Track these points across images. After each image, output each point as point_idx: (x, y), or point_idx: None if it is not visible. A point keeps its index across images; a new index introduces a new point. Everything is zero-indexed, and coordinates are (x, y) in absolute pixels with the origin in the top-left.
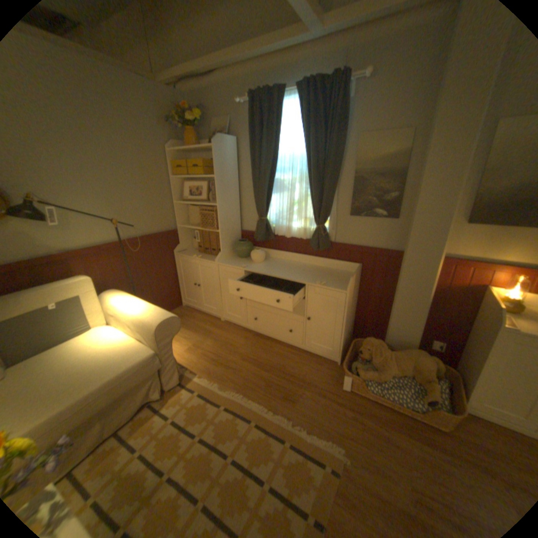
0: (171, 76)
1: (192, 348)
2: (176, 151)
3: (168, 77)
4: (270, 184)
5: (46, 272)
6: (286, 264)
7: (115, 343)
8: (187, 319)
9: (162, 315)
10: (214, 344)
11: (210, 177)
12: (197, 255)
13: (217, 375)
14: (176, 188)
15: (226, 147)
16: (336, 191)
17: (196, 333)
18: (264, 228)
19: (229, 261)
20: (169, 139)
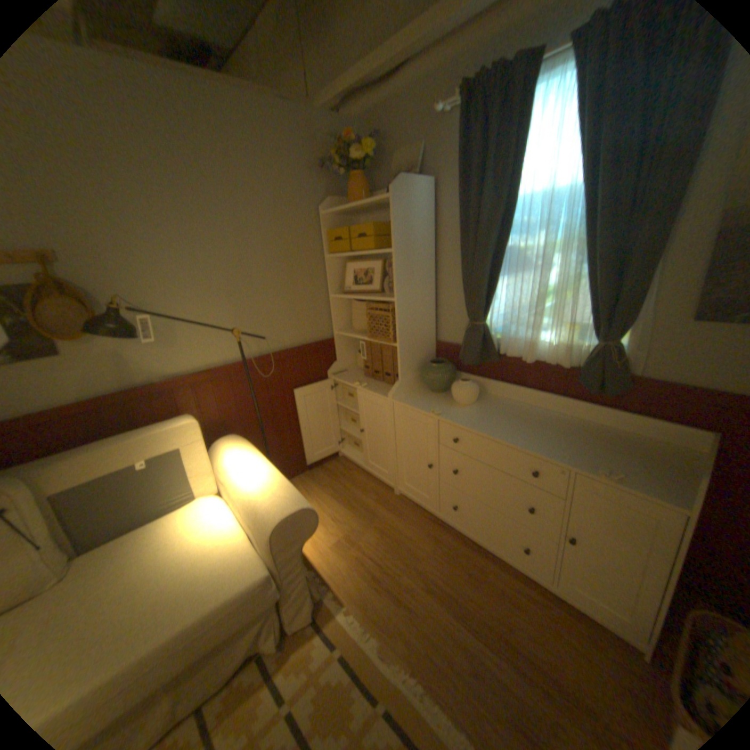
0: (334, 93)
1: (344, 545)
2: (337, 214)
3: (330, 96)
4: (498, 258)
5: (144, 408)
6: (523, 413)
7: (216, 539)
8: (342, 482)
9: (287, 503)
10: (379, 543)
11: (387, 252)
12: (362, 380)
13: (380, 618)
14: (335, 273)
15: (417, 196)
16: (660, 265)
17: (353, 513)
18: (481, 341)
19: (412, 398)
20: (327, 195)
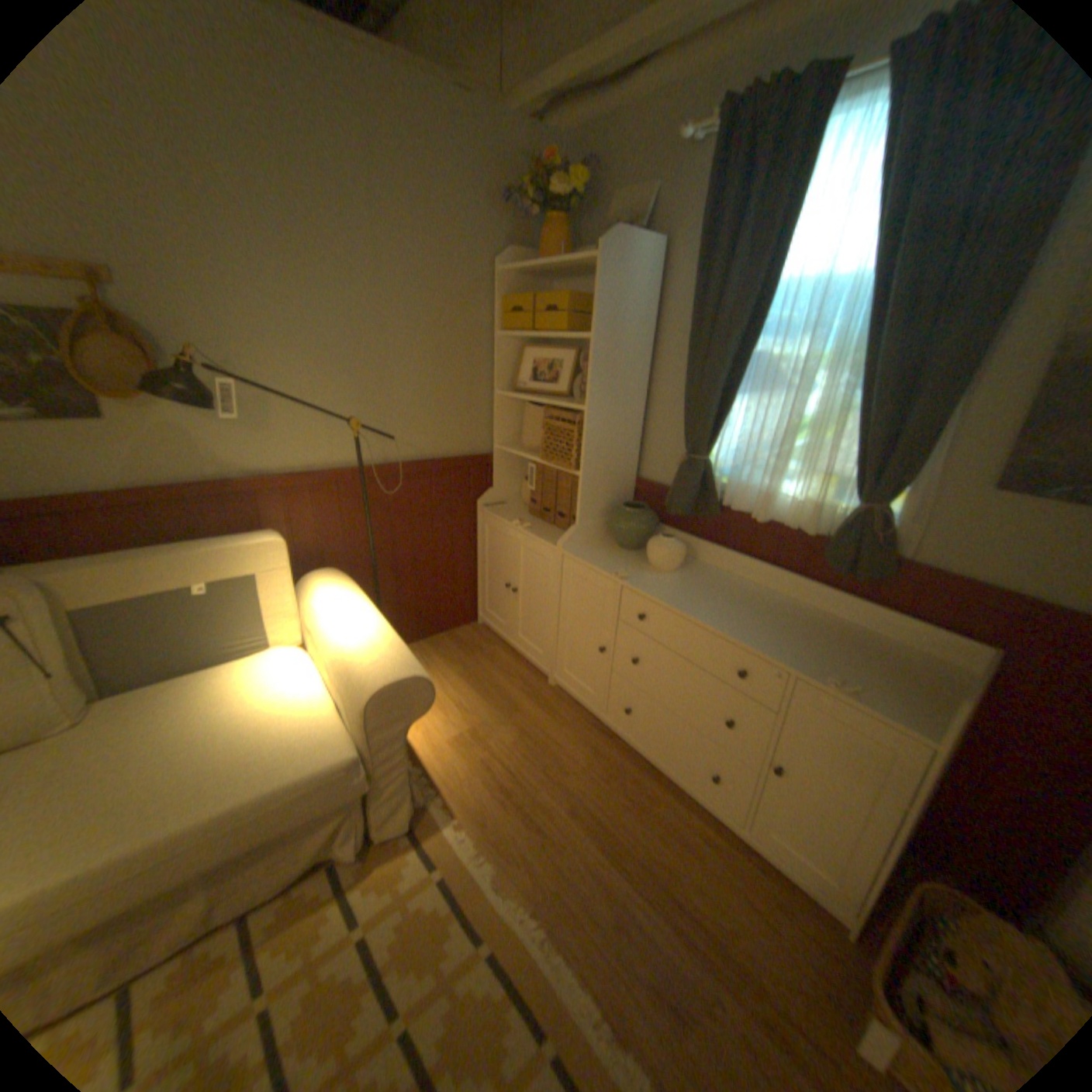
0: (539, 92)
1: (467, 741)
2: (520, 273)
3: (533, 96)
4: (739, 367)
5: (213, 513)
6: (741, 592)
7: (292, 703)
8: (477, 659)
9: (395, 666)
10: (517, 745)
11: (585, 339)
12: (525, 520)
13: (502, 841)
14: (506, 360)
15: (637, 261)
16: (962, 404)
17: (486, 702)
18: (698, 484)
19: (590, 552)
20: (509, 244)
